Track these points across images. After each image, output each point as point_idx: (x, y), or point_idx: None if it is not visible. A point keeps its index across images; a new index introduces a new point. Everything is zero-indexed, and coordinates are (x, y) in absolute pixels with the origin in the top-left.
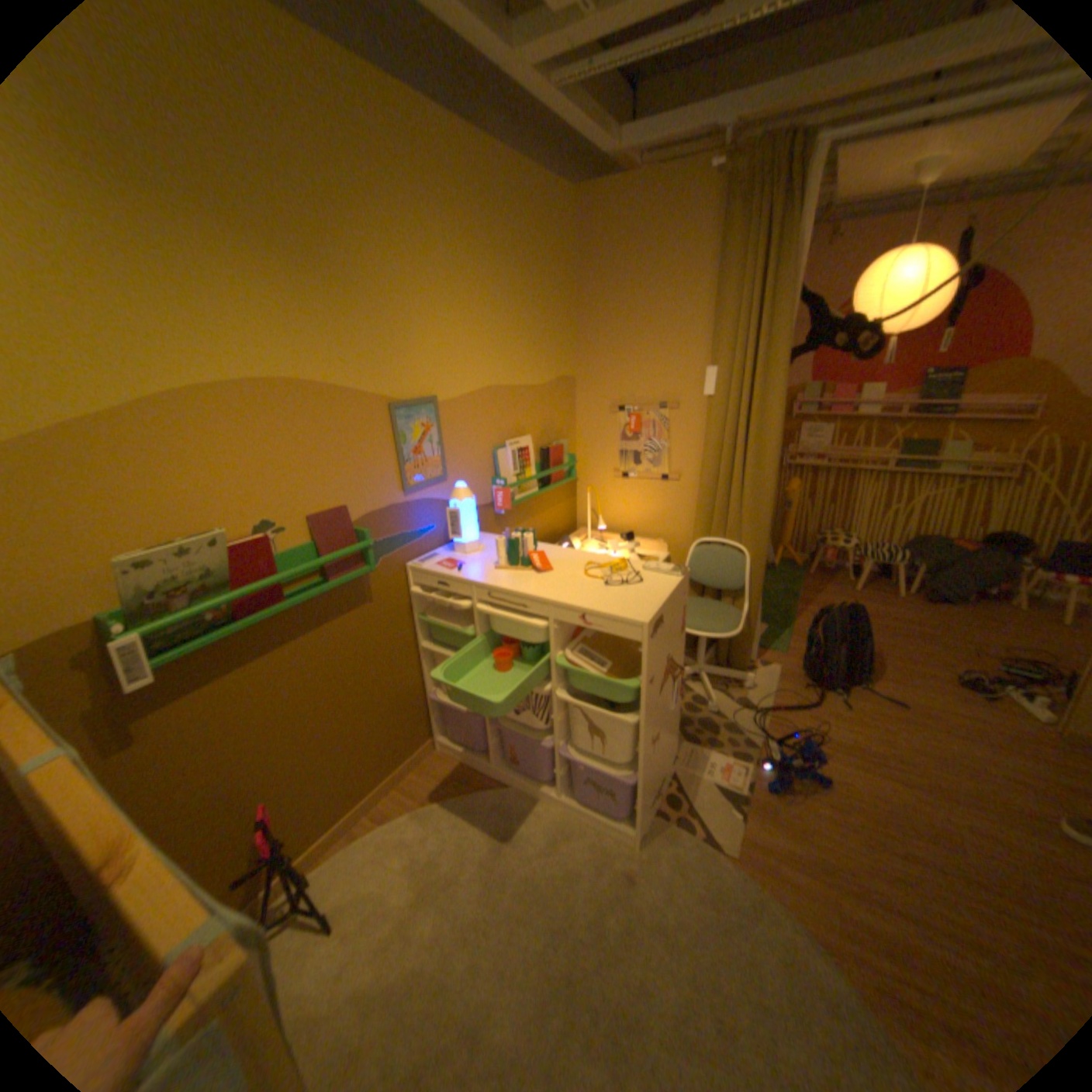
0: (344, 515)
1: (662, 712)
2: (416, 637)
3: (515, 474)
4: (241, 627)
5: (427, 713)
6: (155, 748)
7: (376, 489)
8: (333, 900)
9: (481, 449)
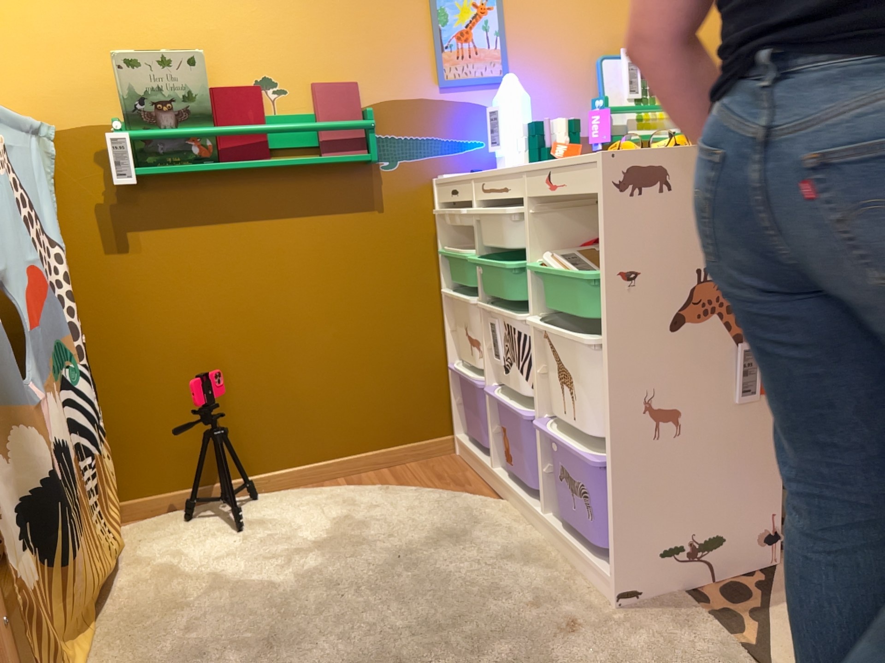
0: (352, 92)
1: (683, 375)
2: (440, 280)
3: (633, 97)
4: (219, 166)
5: (449, 395)
6: (144, 264)
7: (400, 74)
8: (262, 513)
9: (574, 54)
